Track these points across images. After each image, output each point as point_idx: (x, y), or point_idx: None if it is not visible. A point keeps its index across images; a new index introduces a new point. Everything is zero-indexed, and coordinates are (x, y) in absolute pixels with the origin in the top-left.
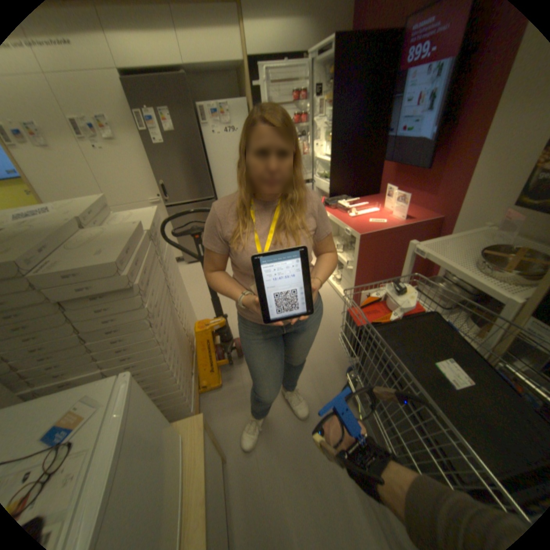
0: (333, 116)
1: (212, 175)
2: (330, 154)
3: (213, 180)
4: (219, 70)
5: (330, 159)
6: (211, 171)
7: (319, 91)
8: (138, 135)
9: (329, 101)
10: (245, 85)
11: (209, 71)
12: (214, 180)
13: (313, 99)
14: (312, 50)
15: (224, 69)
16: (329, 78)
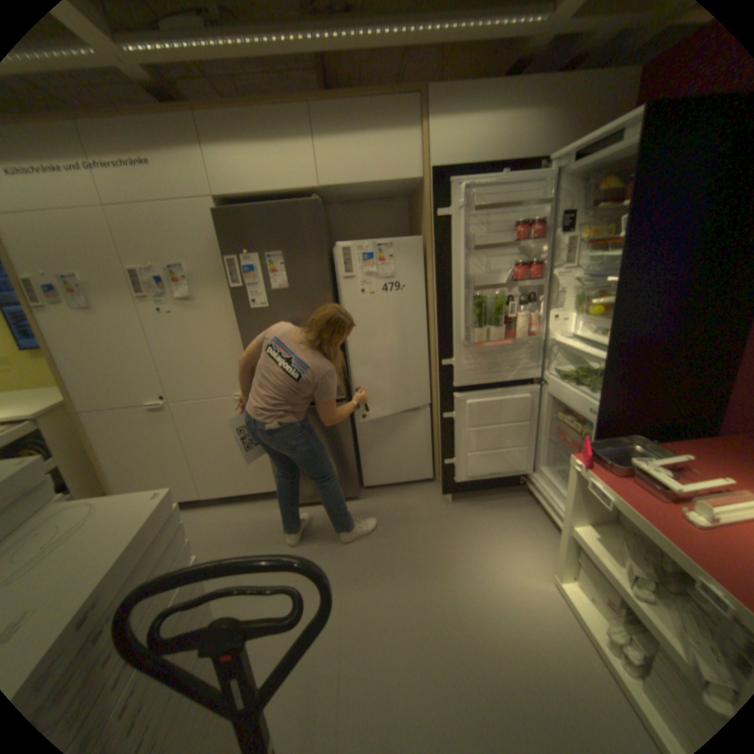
0: (621, 270)
1: (347, 359)
2: (609, 345)
3: (348, 366)
4: (380, 198)
5: (607, 357)
6: (346, 352)
7: (569, 223)
8: (230, 295)
9: (592, 239)
10: (422, 216)
11: (365, 200)
12: (350, 368)
13: (557, 236)
14: (562, 151)
15: (389, 197)
16: (595, 199)
